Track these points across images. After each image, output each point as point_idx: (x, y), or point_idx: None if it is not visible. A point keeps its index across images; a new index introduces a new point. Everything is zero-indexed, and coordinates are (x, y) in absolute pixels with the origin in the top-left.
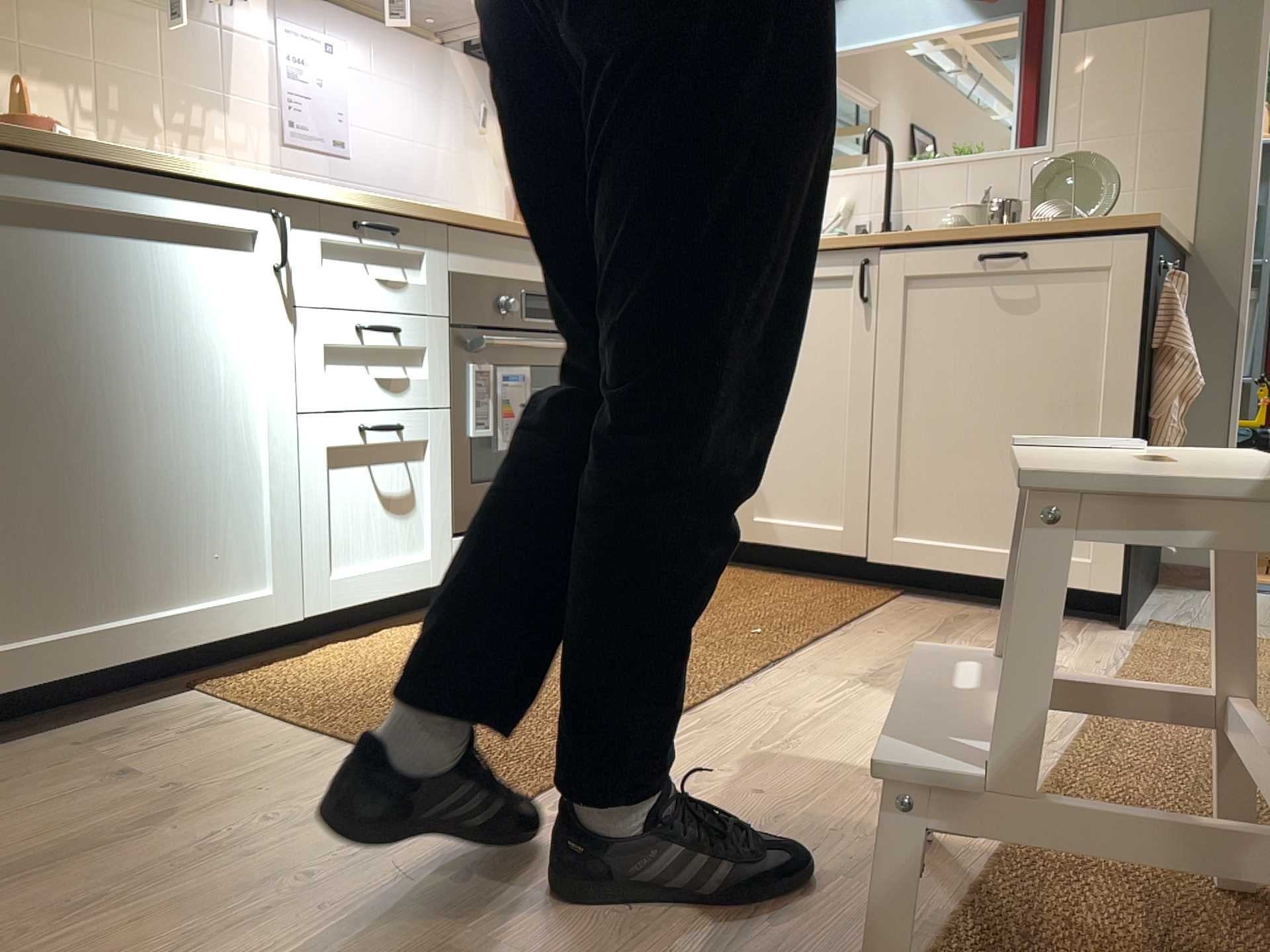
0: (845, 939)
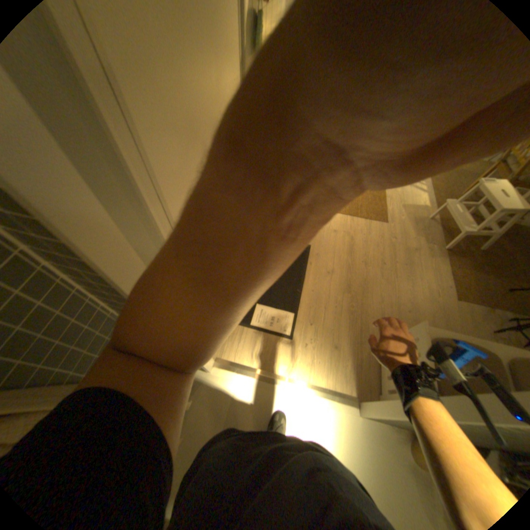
0: (436, 235)
